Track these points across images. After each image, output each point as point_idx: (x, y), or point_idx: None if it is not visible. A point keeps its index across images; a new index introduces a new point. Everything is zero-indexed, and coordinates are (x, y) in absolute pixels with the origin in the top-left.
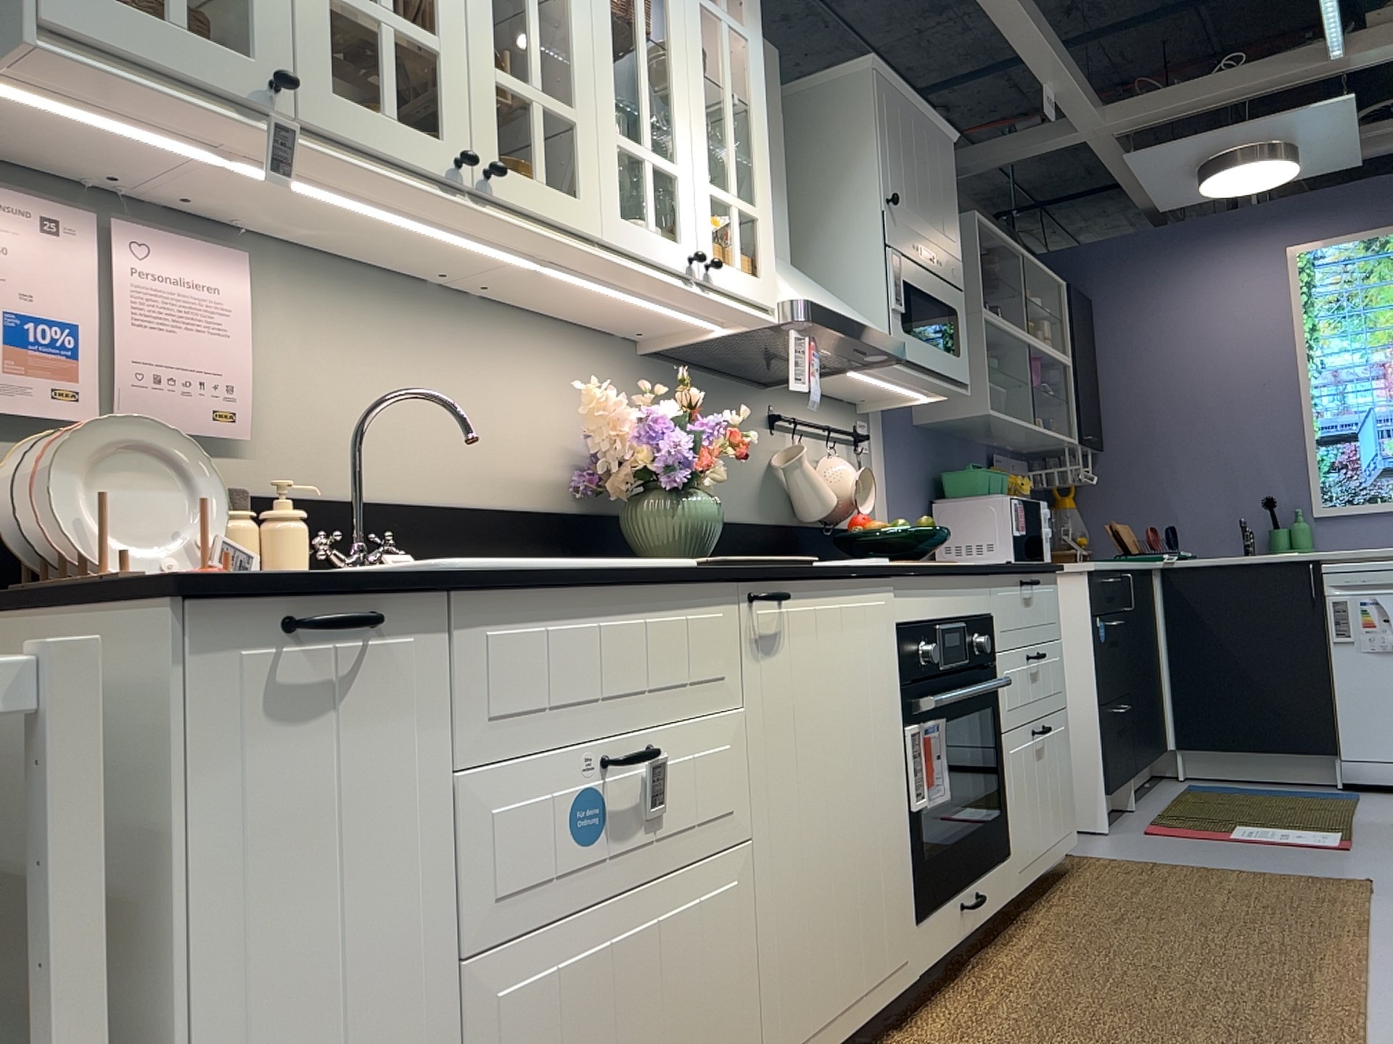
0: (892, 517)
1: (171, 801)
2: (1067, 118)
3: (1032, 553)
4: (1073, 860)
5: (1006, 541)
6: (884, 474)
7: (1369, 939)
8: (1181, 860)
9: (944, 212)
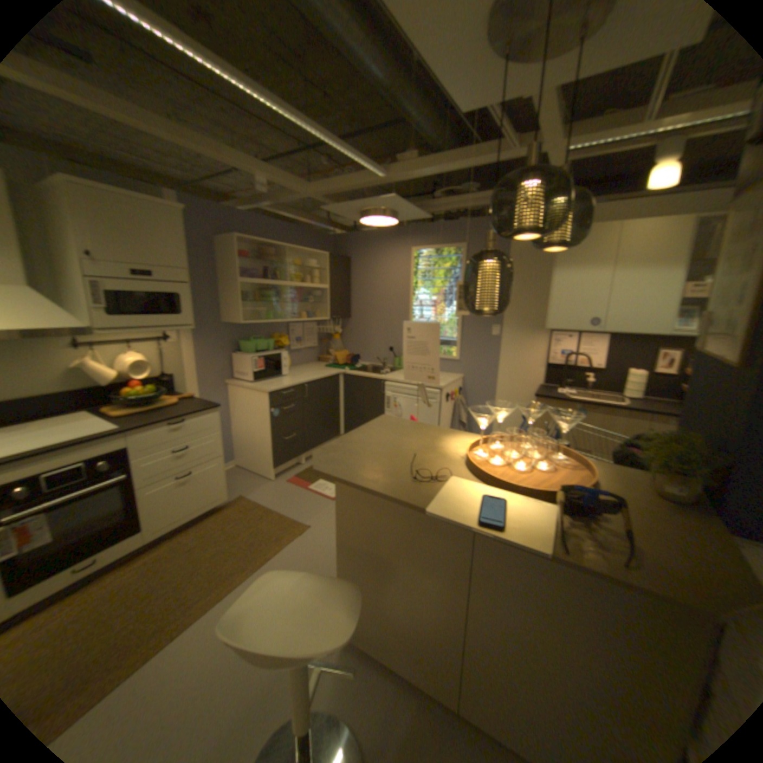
0: (198, 364)
1: None
2: (288, 189)
3: (271, 375)
4: (237, 501)
5: (254, 372)
6: (192, 348)
7: (254, 574)
8: (272, 504)
9: (165, 248)
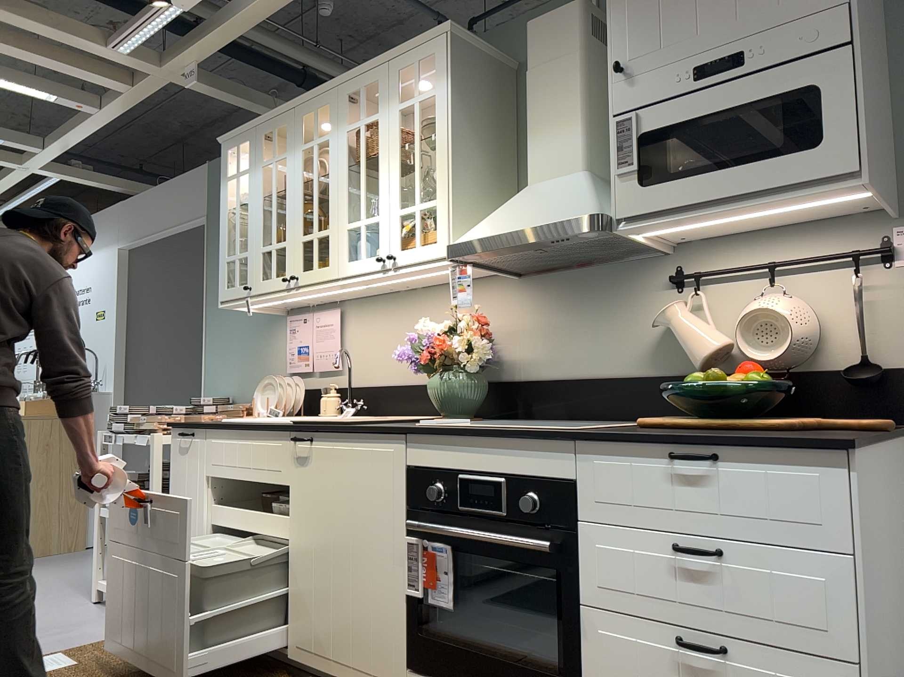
0: None
1: (171, 465)
2: None
3: None
4: None
5: None
6: None
7: None
8: None
9: None
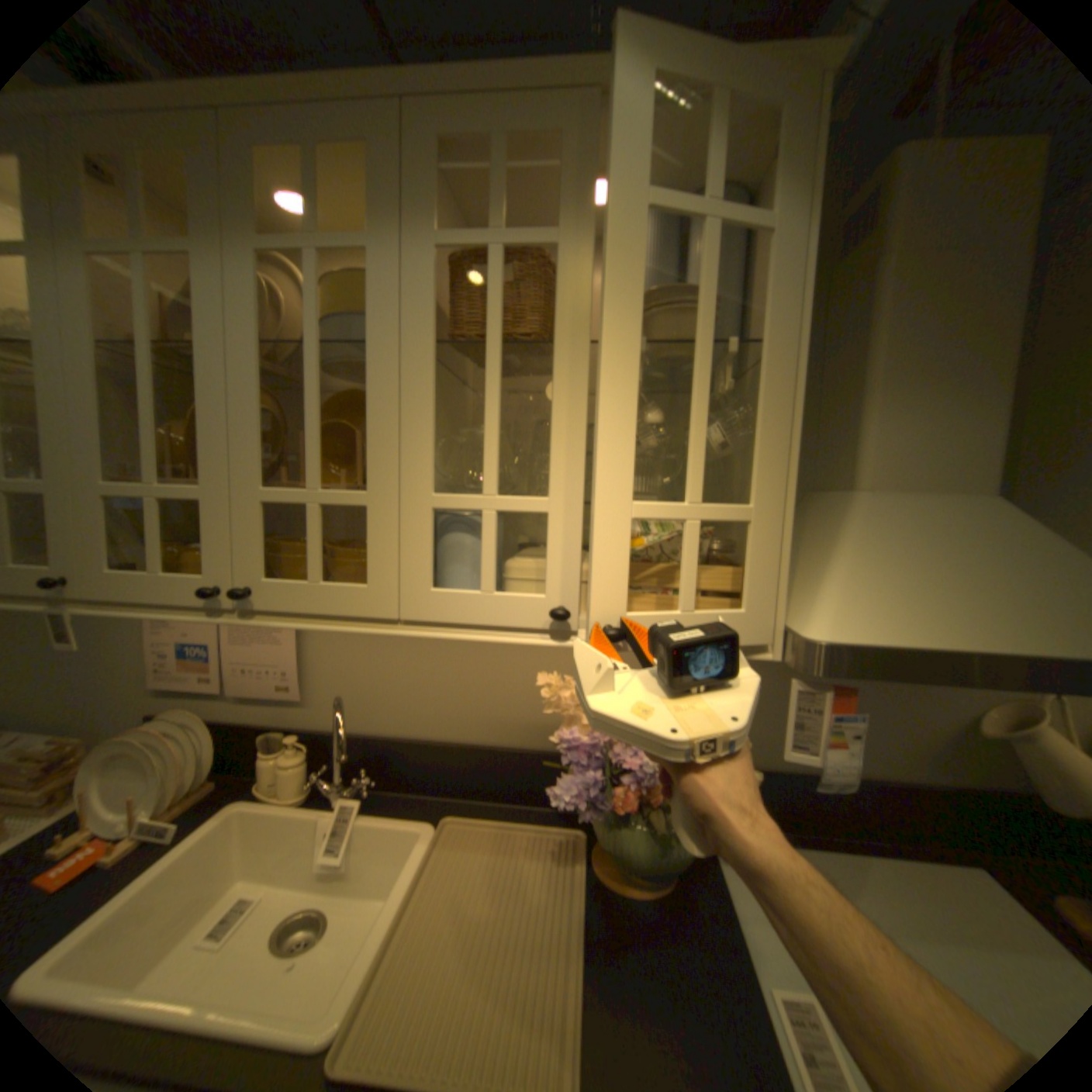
0: None
1: None
2: None
3: None
4: None
5: None
6: None
7: None
8: None
9: None
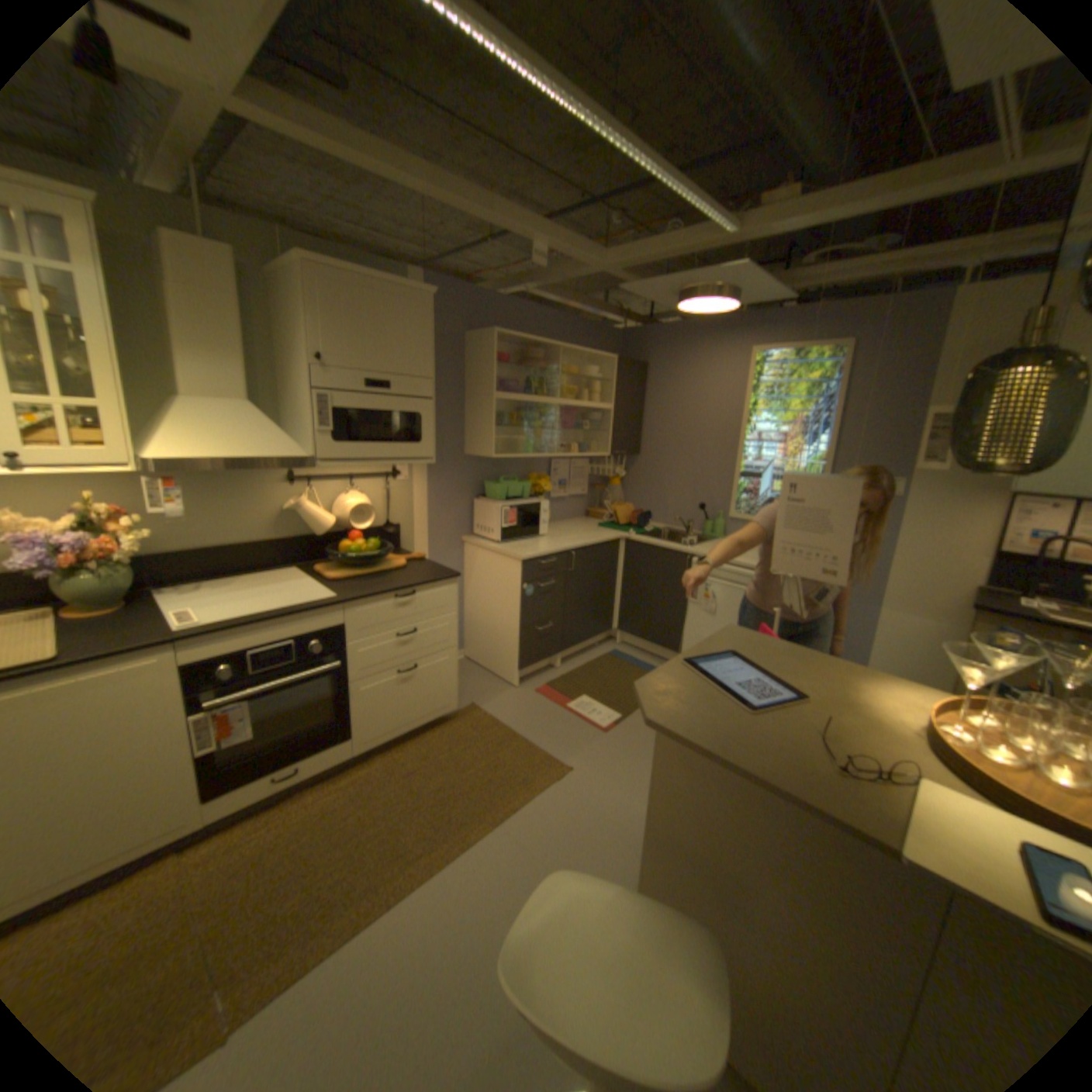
0: (428, 512)
1: None
2: (573, 259)
3: (522, 534)
4: (466, 710)
5: (500, 529)
6: (423, 489)
7: (494, 829)
8: (515, 723)
9: (406, 349)
